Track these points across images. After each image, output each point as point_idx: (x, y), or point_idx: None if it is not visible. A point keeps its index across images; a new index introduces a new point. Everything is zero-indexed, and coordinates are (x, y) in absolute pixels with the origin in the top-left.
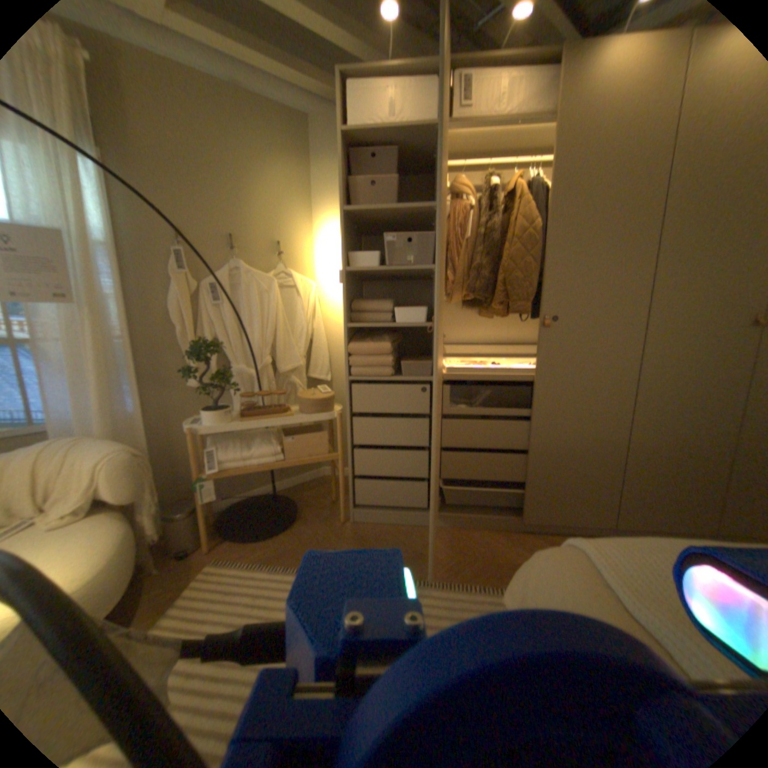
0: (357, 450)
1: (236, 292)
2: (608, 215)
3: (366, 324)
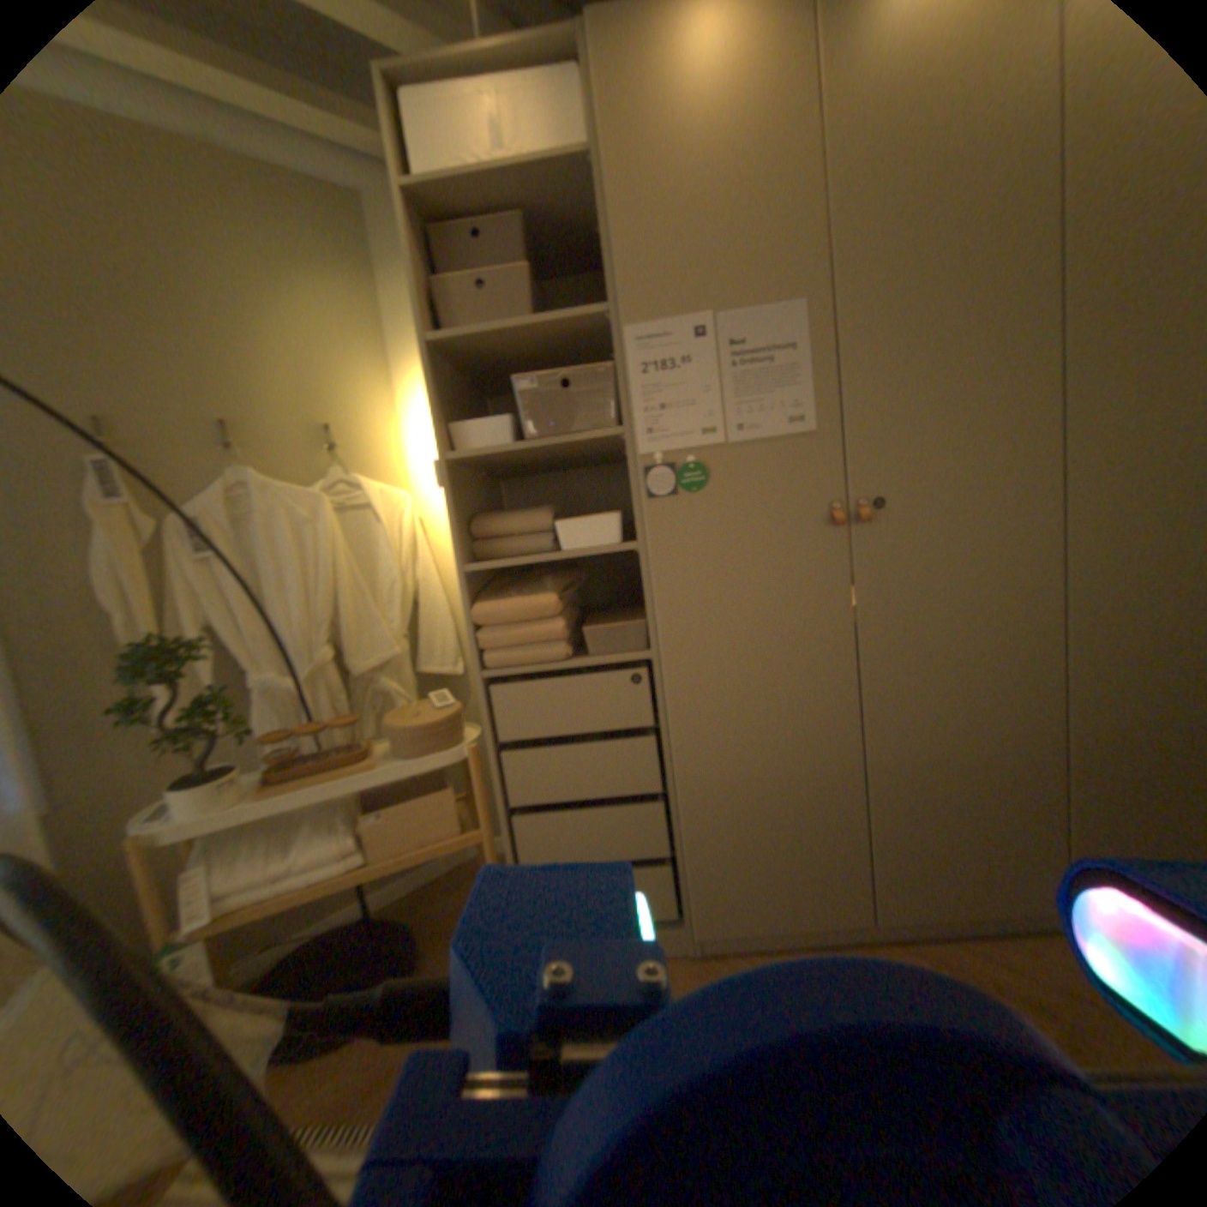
0: (520, 817)
1: (247, 529)
2: (953, 285)
3: (504, 560)
